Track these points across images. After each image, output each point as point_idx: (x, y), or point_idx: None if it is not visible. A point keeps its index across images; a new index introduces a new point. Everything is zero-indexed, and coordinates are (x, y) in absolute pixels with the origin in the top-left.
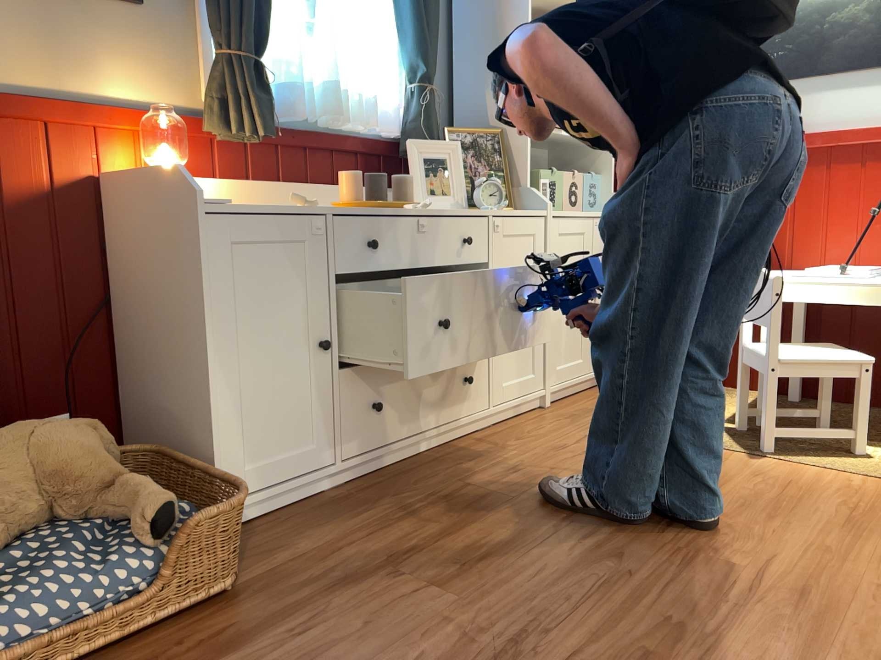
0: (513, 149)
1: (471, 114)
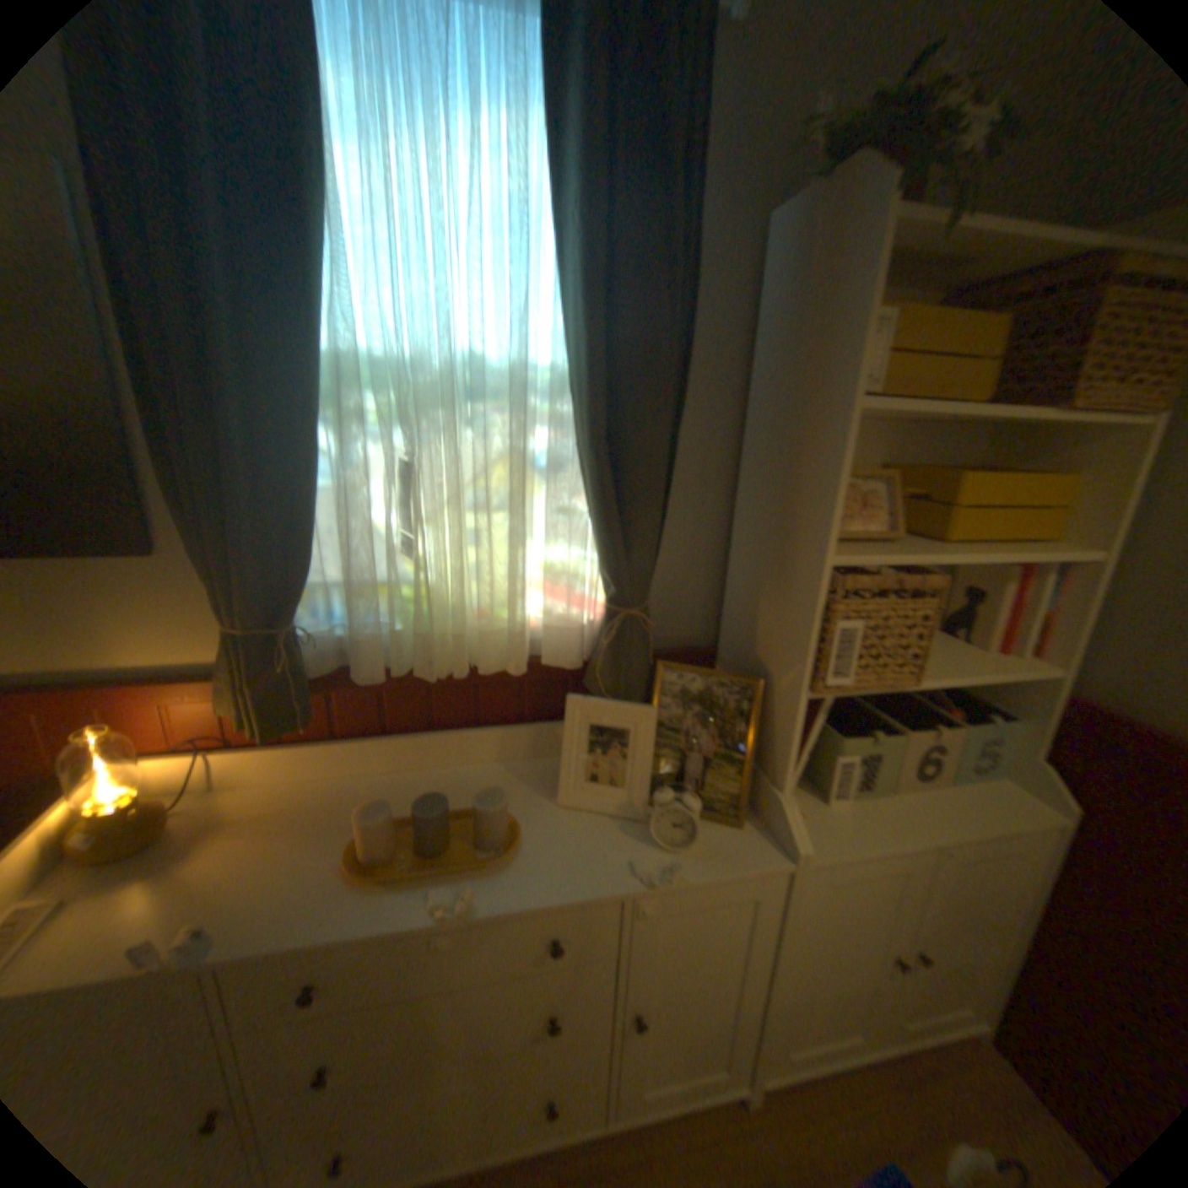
0: (779, 717)
1: (741, 619)
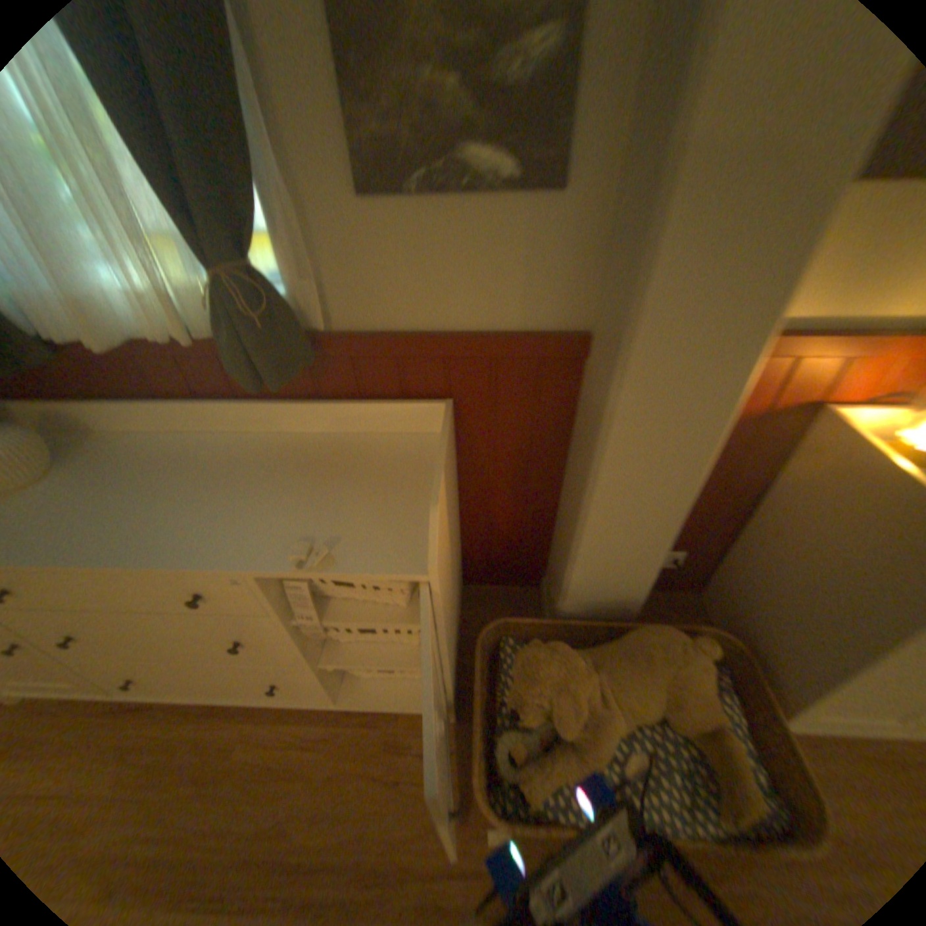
0: None
1: None
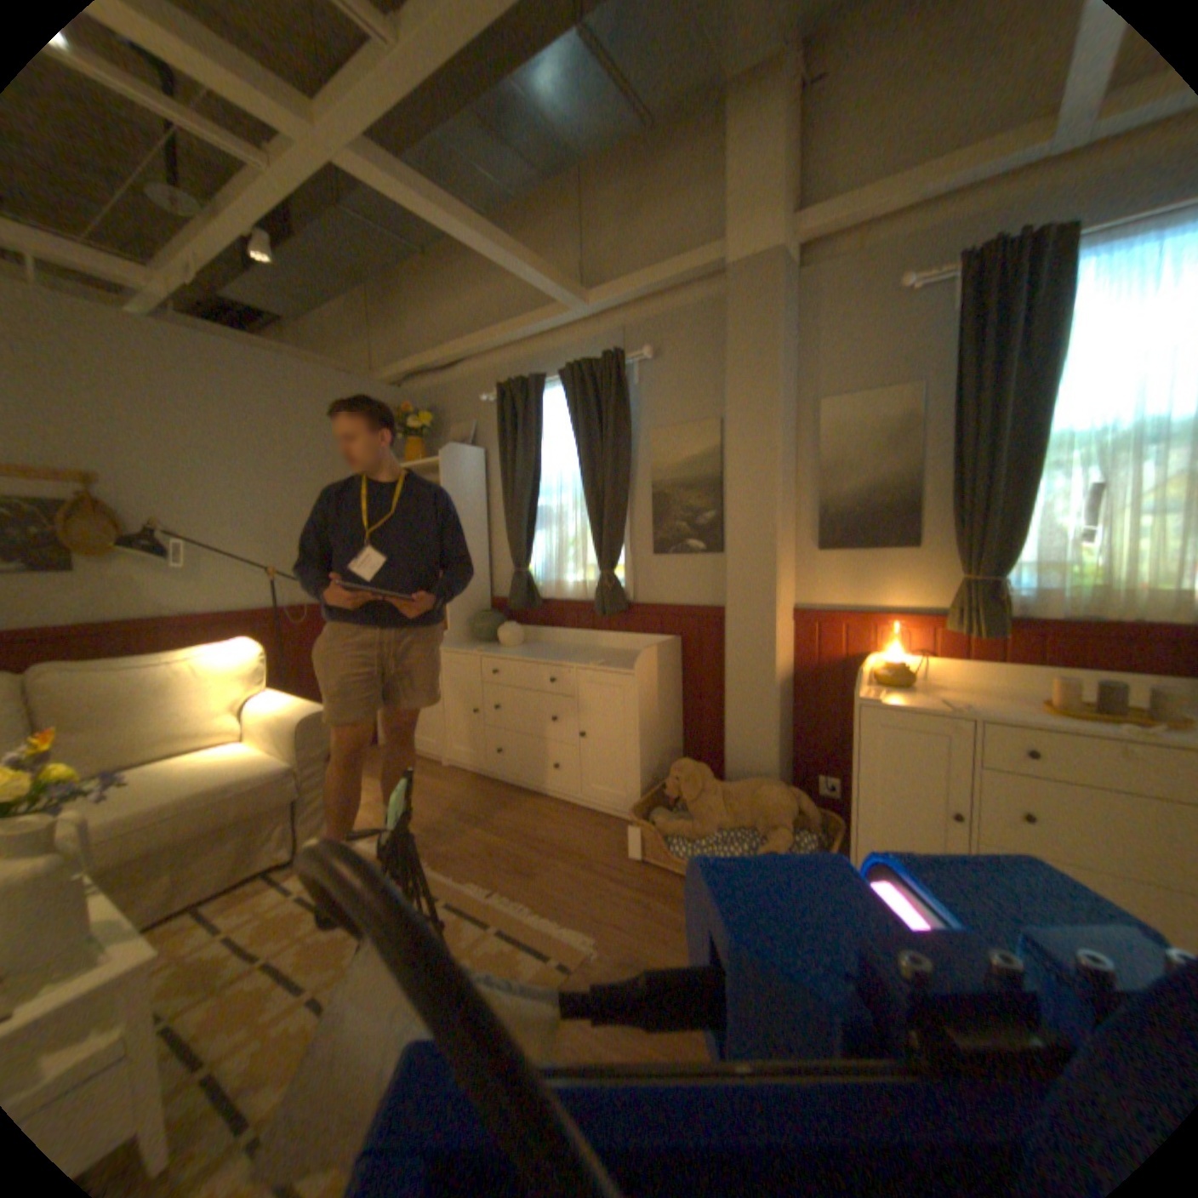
0: None
1: None
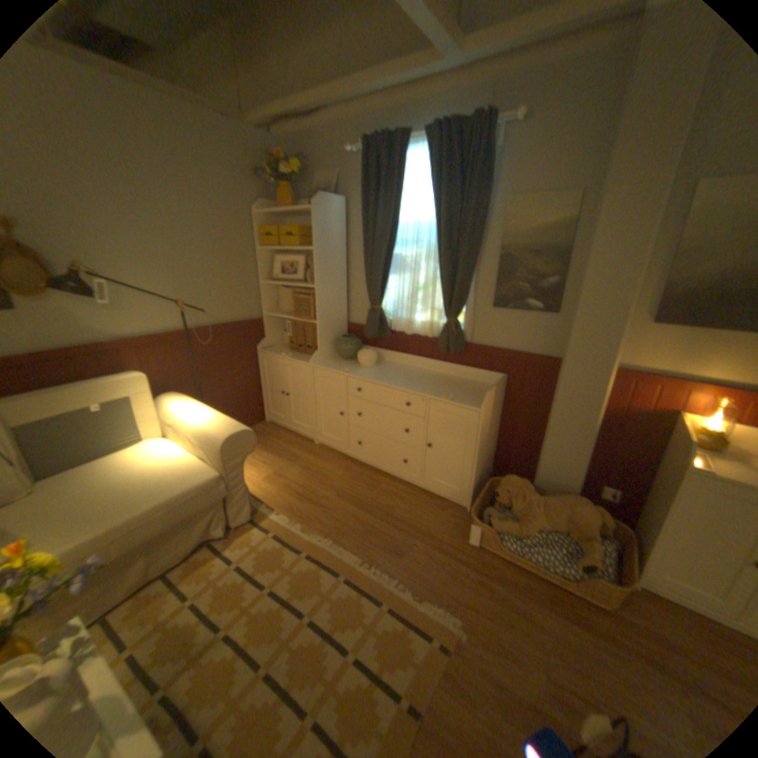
0: None
1: None
